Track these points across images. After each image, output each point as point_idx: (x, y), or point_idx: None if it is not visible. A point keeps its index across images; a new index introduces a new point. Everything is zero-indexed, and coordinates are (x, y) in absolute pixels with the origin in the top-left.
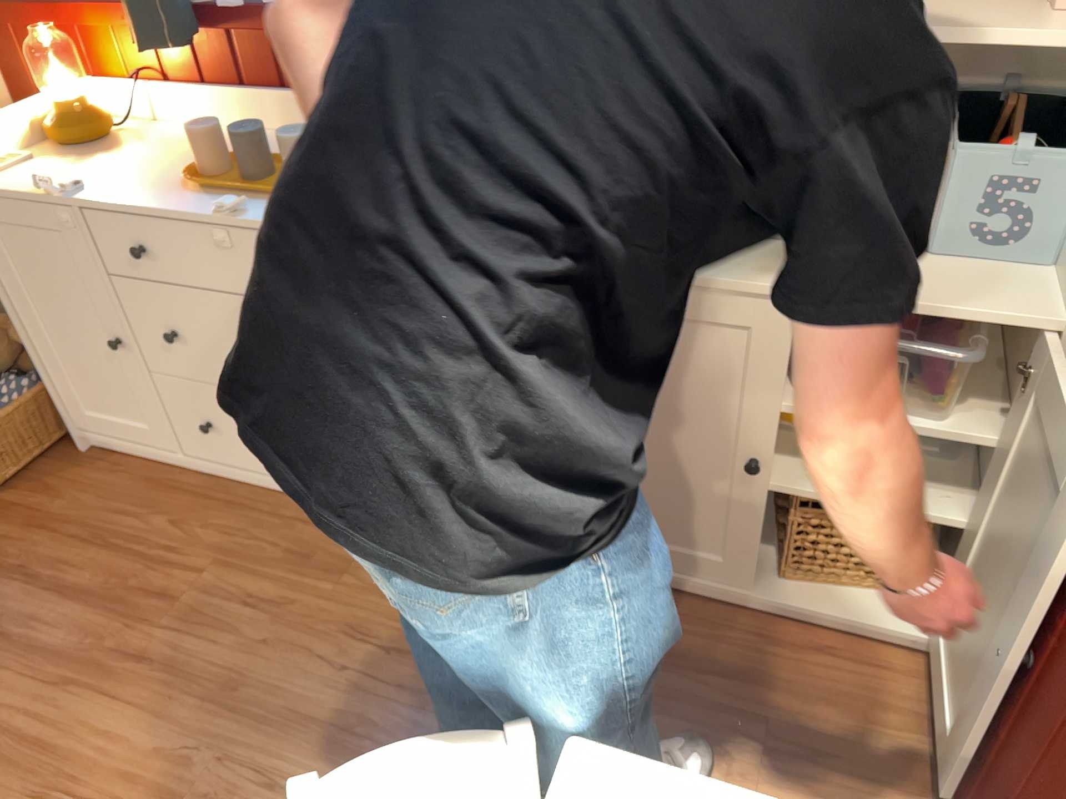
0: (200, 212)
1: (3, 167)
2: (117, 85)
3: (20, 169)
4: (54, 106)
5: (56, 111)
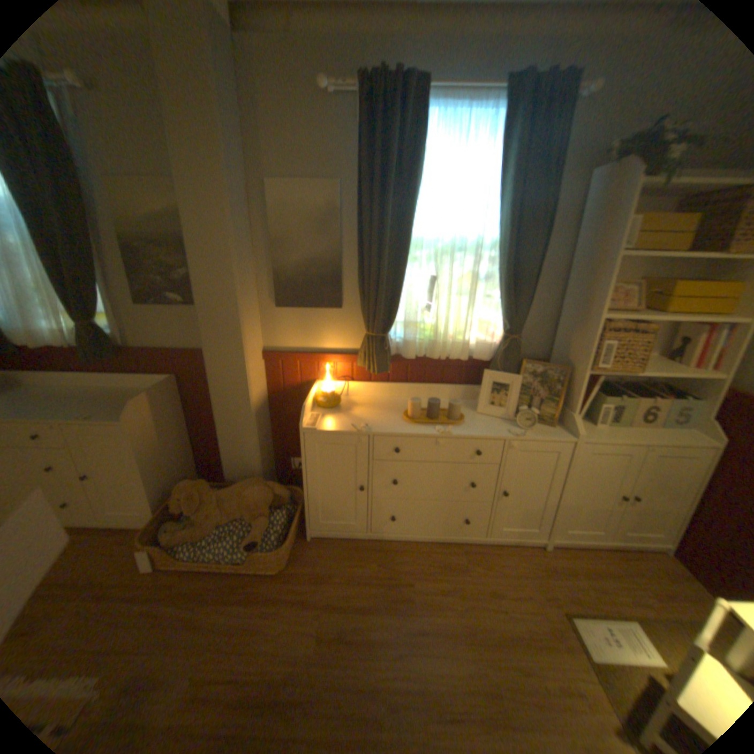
0: (430, 434)
1: (317, 420)
2: (337, 383)
3: (325, 421)
4: (322, 393)
5: (326, 396)
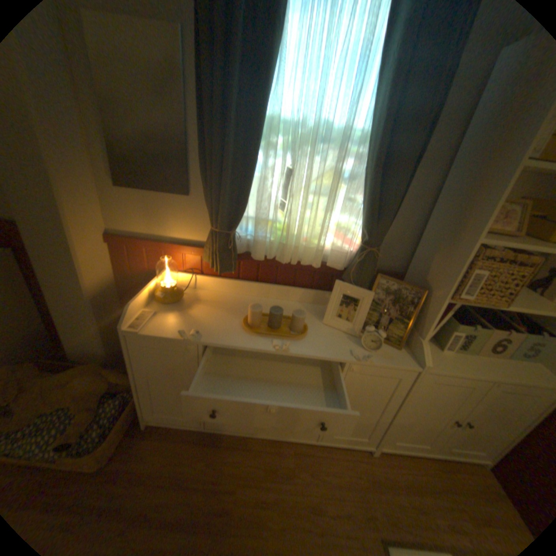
0: (265, 349)
1: (145, 320)
2: (183, 276)
3: (155, 321)
4: (161, 287)
5: (165, 291)
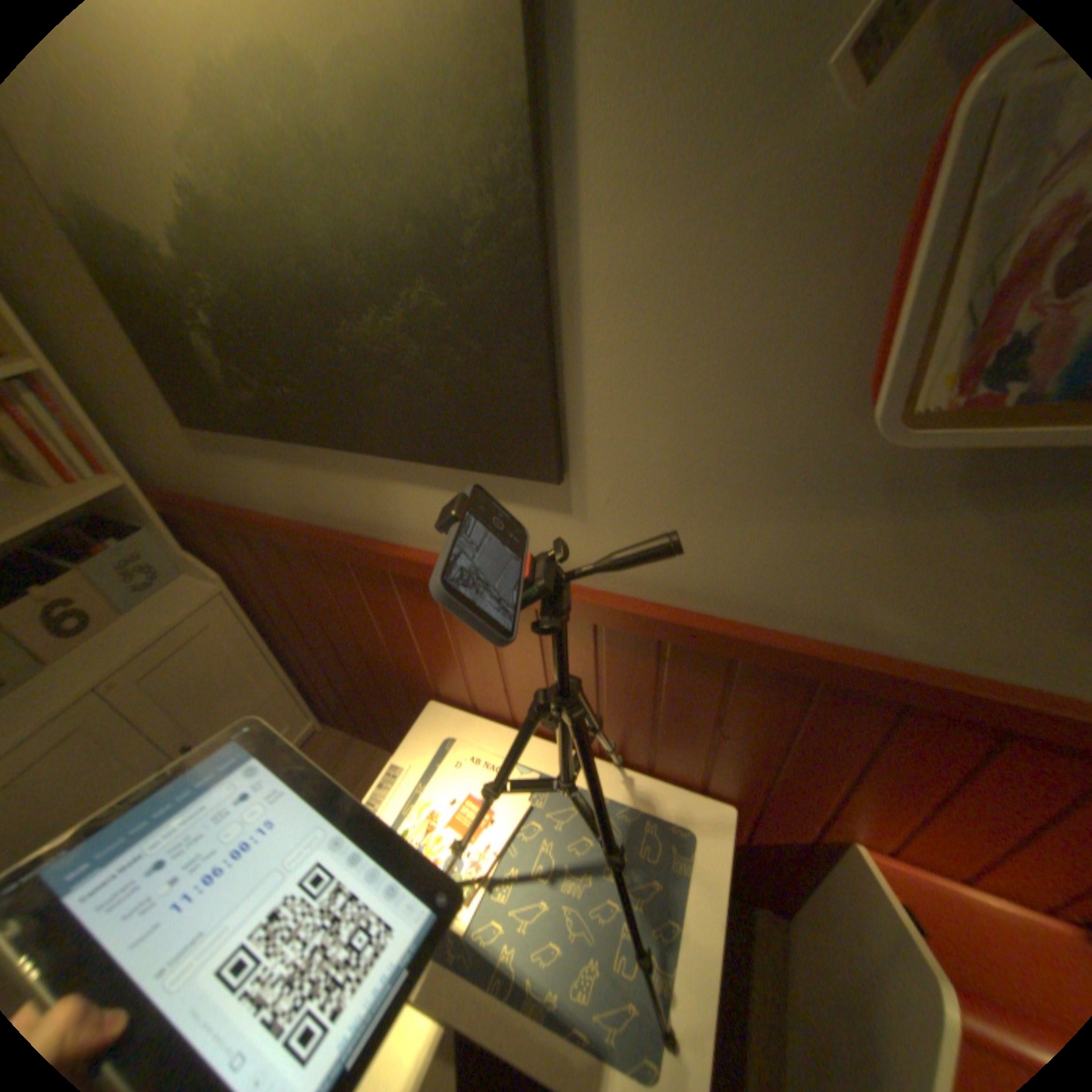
0: None
1: None
2: None
3: None
4: None
5: None
